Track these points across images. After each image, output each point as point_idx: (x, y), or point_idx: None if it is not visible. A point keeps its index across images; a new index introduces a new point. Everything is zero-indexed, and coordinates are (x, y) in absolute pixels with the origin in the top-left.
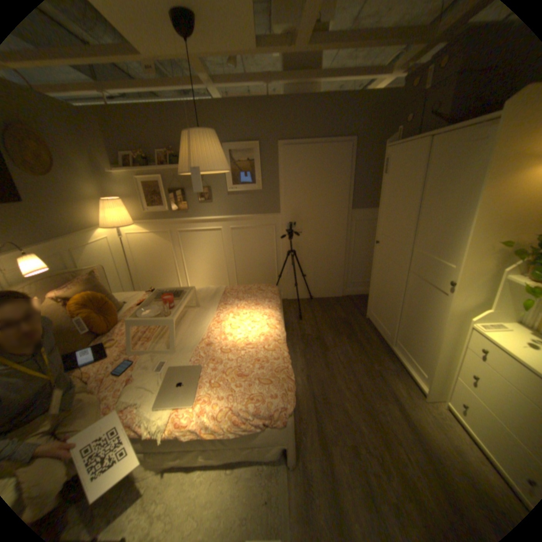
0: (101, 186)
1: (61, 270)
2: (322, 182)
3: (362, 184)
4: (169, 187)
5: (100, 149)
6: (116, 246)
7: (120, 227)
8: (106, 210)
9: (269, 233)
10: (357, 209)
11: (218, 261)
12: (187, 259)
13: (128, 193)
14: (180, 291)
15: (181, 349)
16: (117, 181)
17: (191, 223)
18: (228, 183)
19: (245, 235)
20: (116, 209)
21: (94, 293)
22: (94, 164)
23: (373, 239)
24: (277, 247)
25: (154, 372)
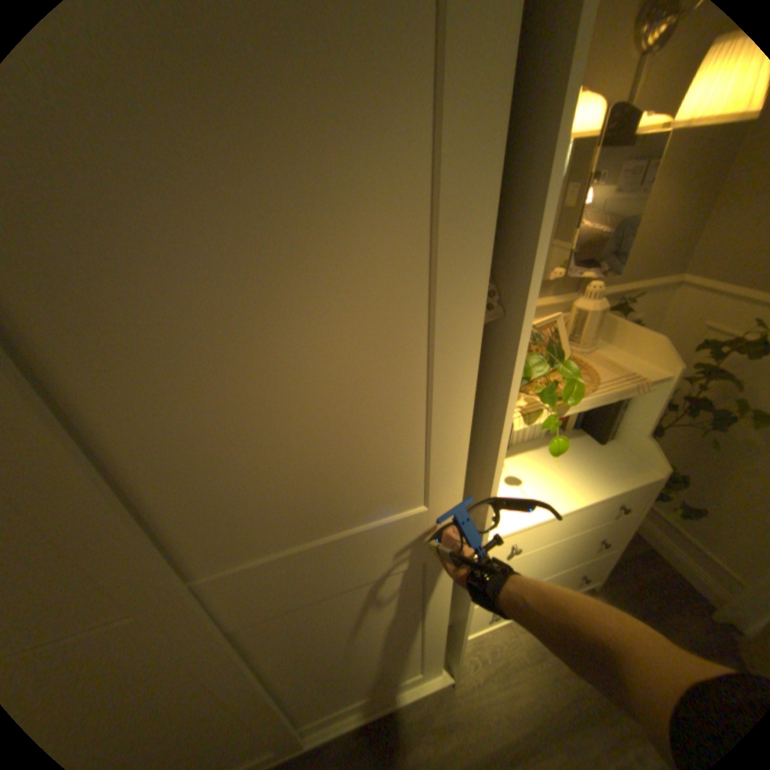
0: None
1: None
2: None
3: None
4: None
5: None
6: None
7: None
8: None
9: None
10: None
11: None
12: None
13: None
14: None
15: None
16: None
17: None
18: None
19: None
20: None
21: None
22: None
23: None
24: None
25: None
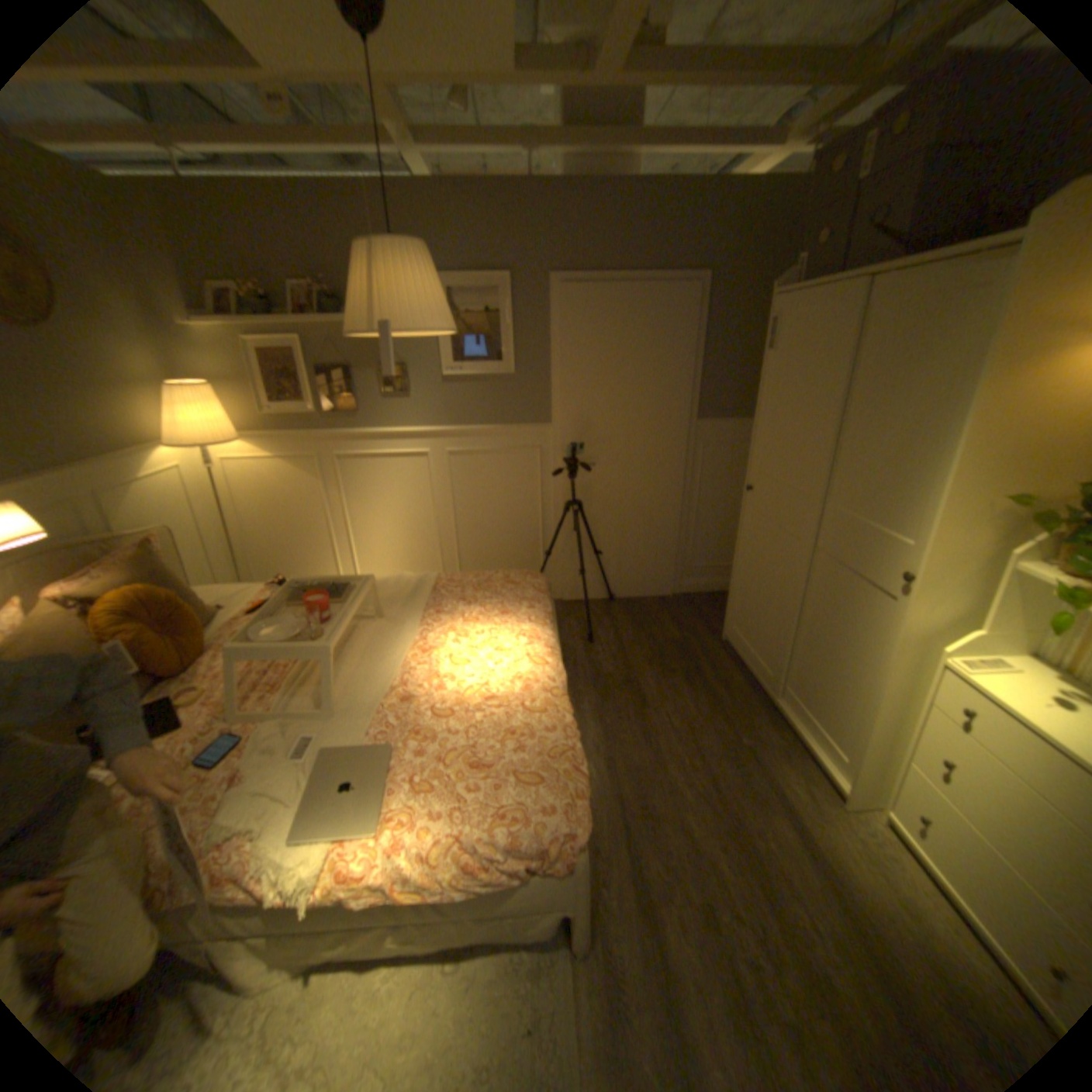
0: (167, 356)
1: (77, 536)
2: (640, 363)
3: (720, 369)
4: (317, 362)
5: (165, 275)
6: (201, 486)
7: (209, 445)
8: (179, 407)
9: (528, 465)
10: (707, 420)
11: (421, 521)
12: (356, 516)
13: (229, 373)
14: (343, 586)
15: (347, 710)
16: (202, 345)
17: (365, 440)
18: (444, 358)
19: (479, 467)
20: (202, 405)
21: (152, 588)
22: (151, 306)
23: (738, 480)
24: (545, 495)
25: (290, 761)
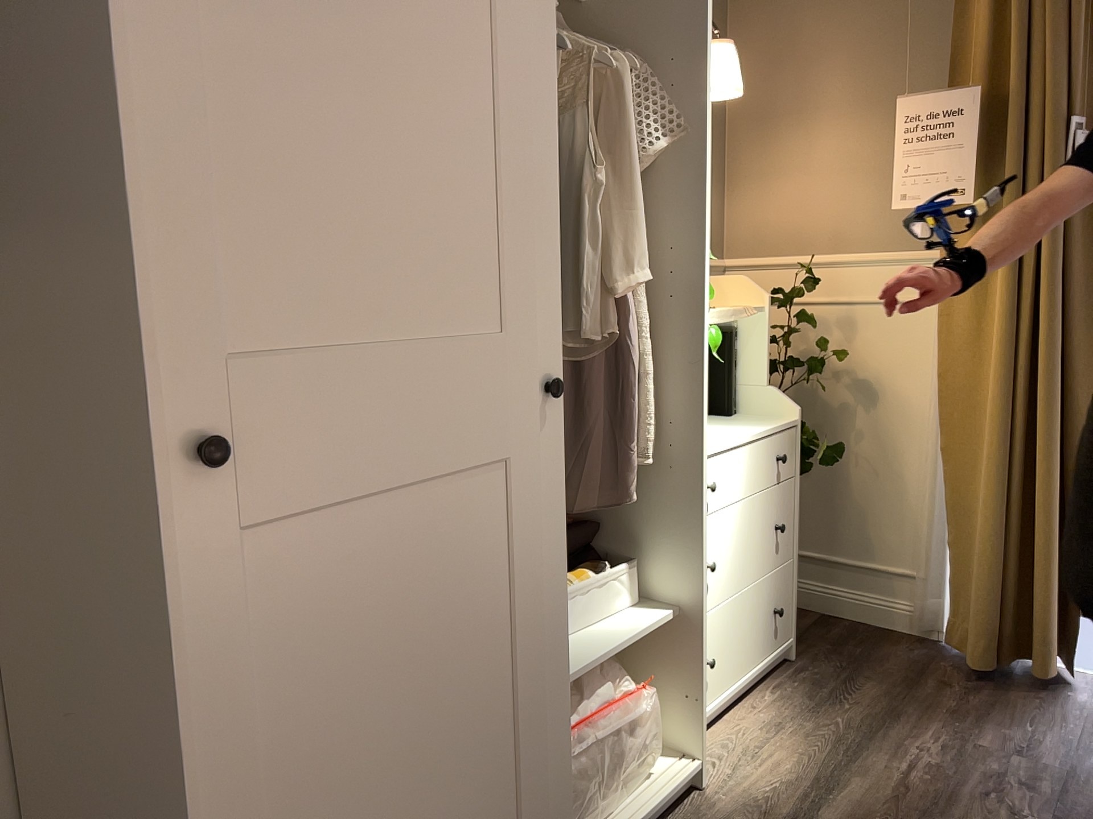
0: None
1: None
2: None
3: None
4: None
5: None
6: None
7: None
8: None
9: None
10: None
11: None
12: None
13: None
14: None
15: None
16: None
17: None
18: None
19: None
20: None
21: None
22: None
23: None
24: None
25: None
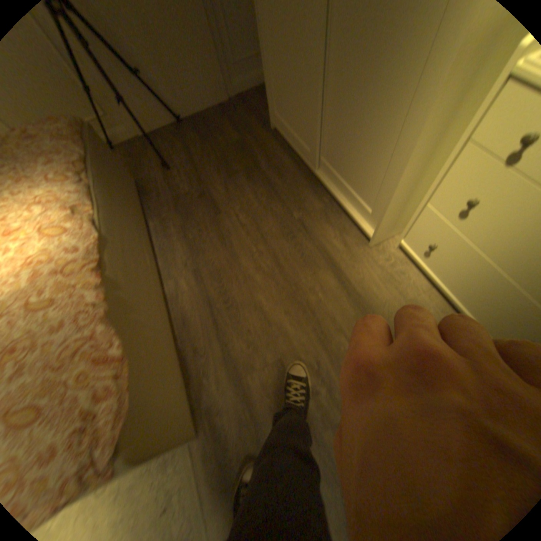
0: None
1: None
2: None
3: None
4: None
5: None
6: None
7: None
8: None
9: None
10: None
11: None
12: None
13: None
14: None
15: None
16: None
17: None
18: None
19: None
20: None
21: None
22: None
23: None
24: None
25: None
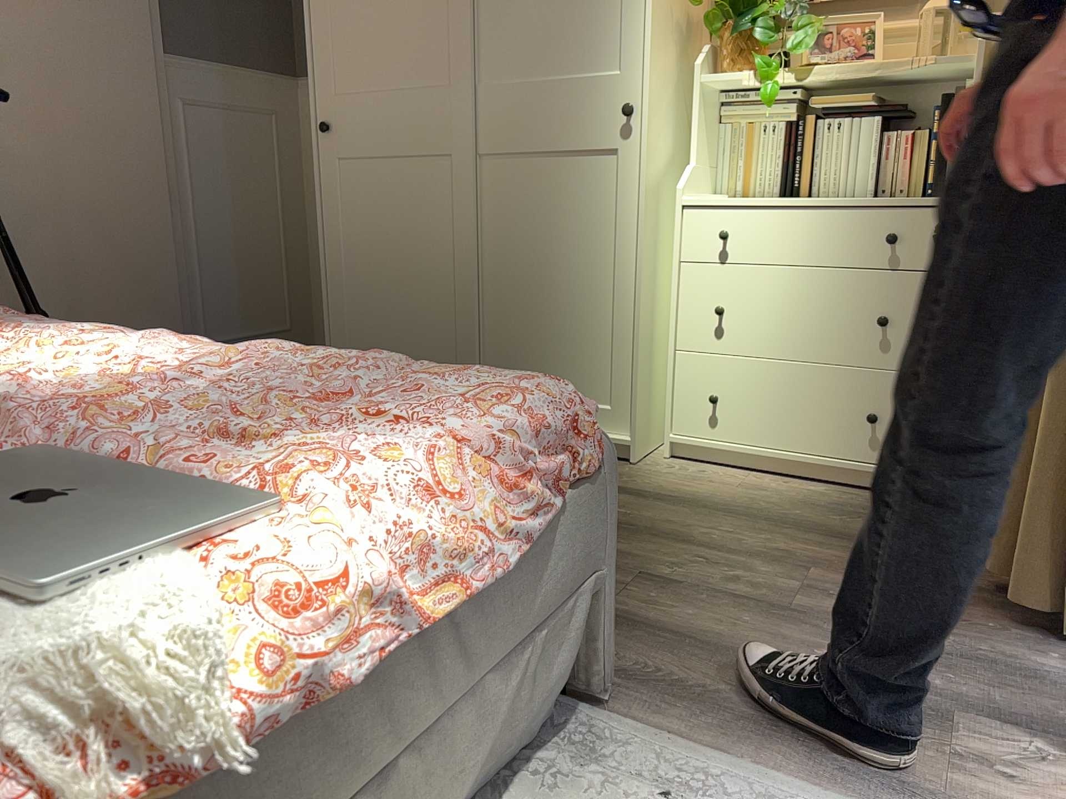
0: None
1: None
2: None
3: None
4: None
5: None
6: None
7: None
8: None
9: None
10: (182, 58)
11: None
12: None
13: None
14: None
15: None
16: None
17: None
18: None
19: None
20: None
21: None
22: None
23: (248, 175)
24: None
25: None
